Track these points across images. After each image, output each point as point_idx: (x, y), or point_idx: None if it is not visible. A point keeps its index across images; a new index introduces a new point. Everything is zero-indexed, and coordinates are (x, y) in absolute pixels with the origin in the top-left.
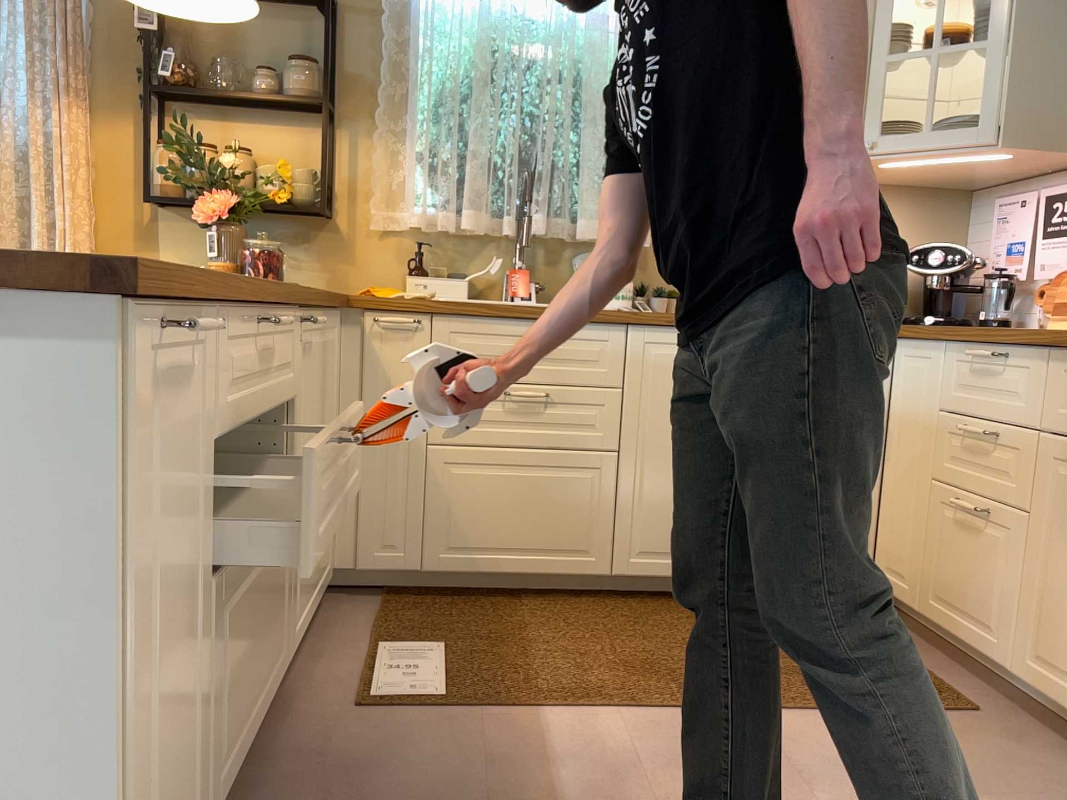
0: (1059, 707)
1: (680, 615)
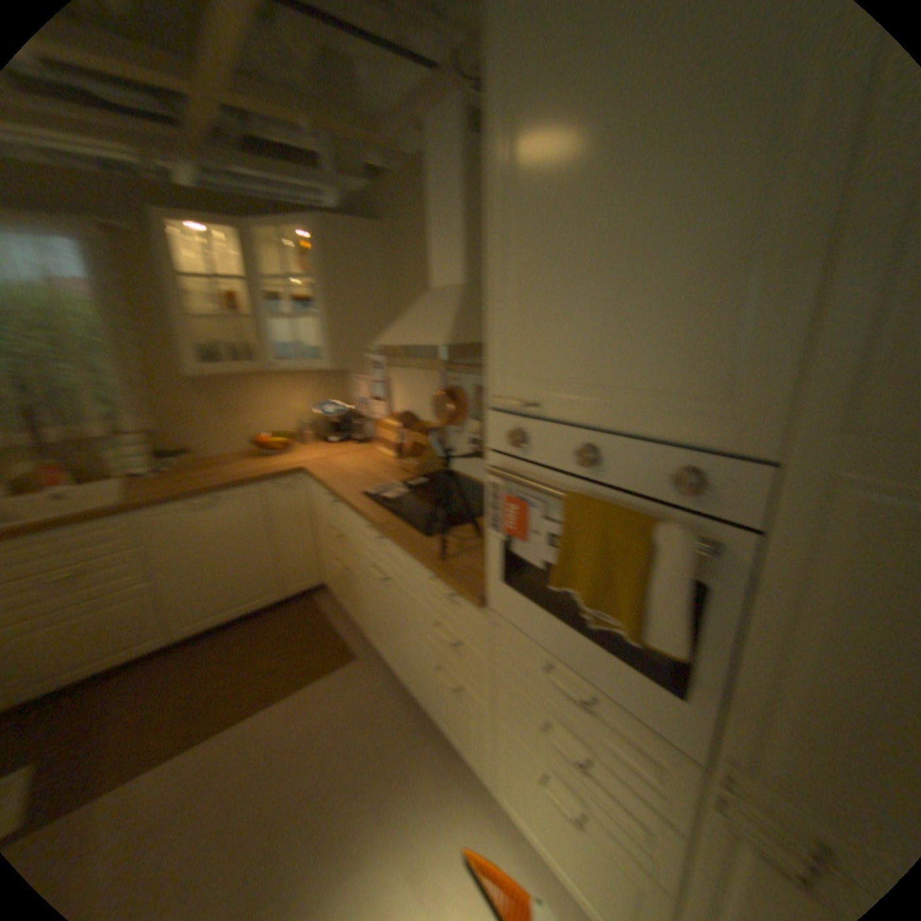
0: (375, 654)
1: (210, 649)
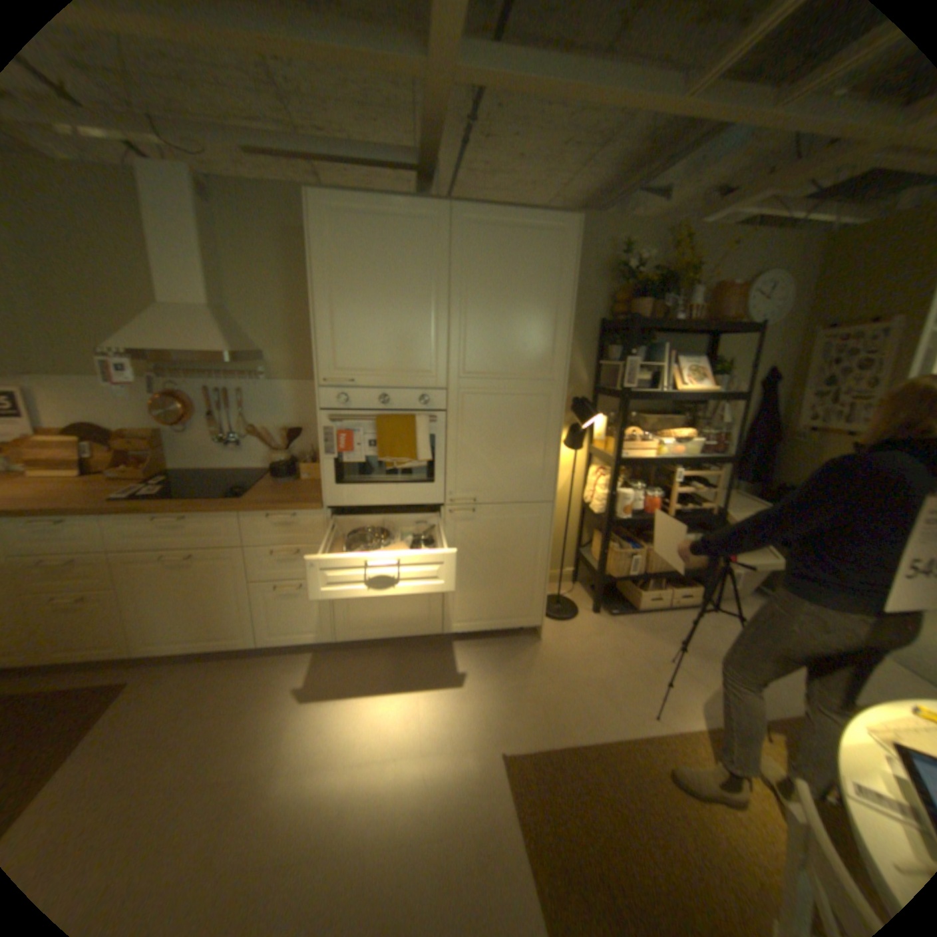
0: (162, 657)
1: None
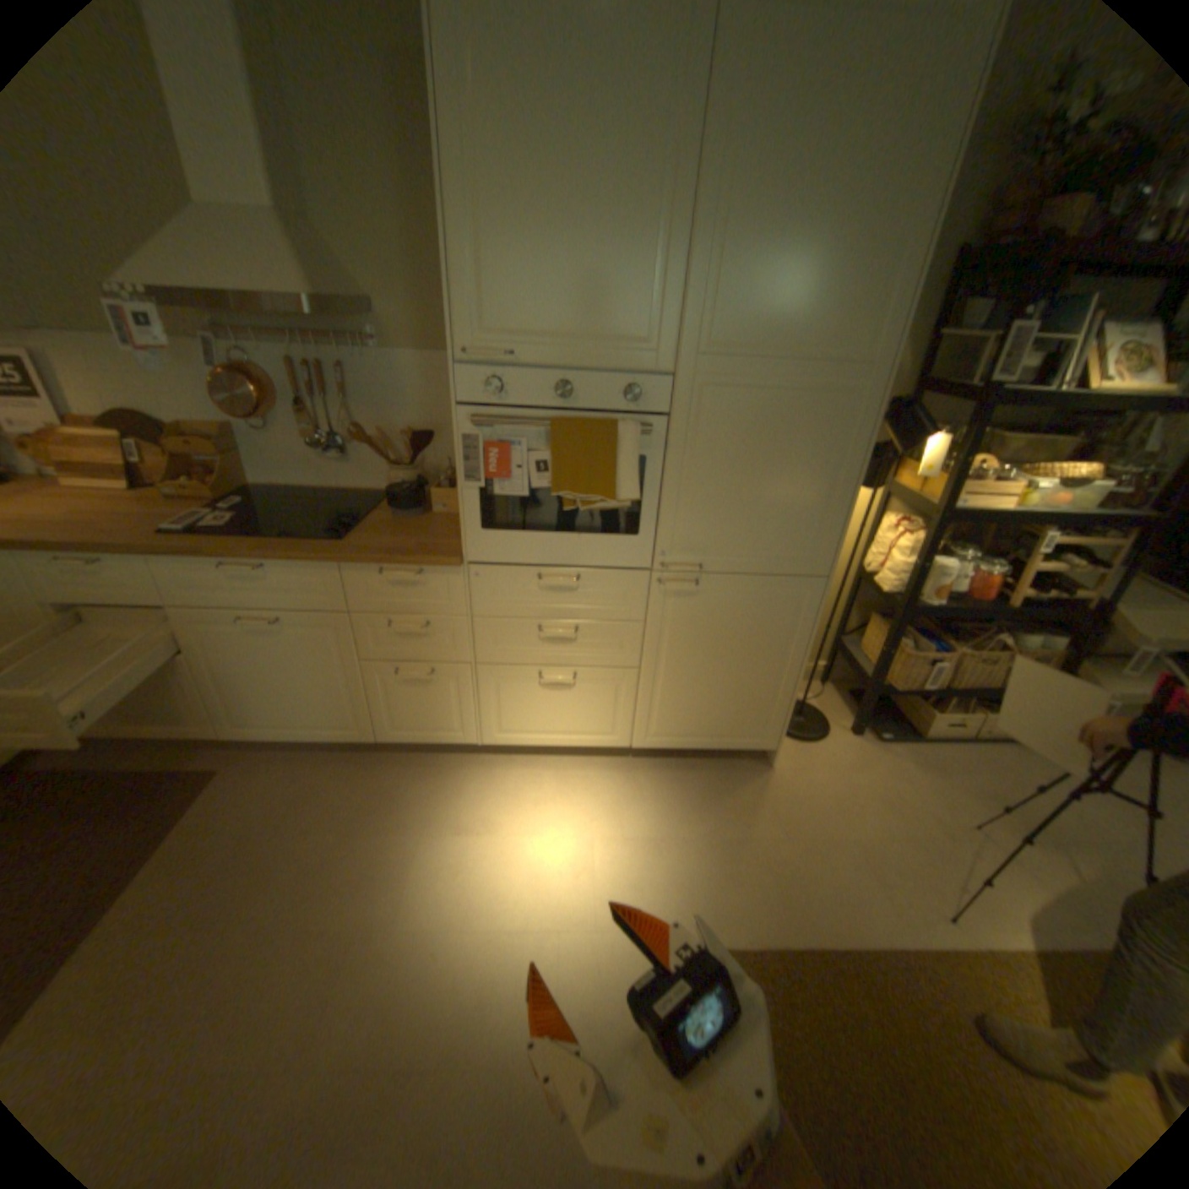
0: (259, 741)
1: None
